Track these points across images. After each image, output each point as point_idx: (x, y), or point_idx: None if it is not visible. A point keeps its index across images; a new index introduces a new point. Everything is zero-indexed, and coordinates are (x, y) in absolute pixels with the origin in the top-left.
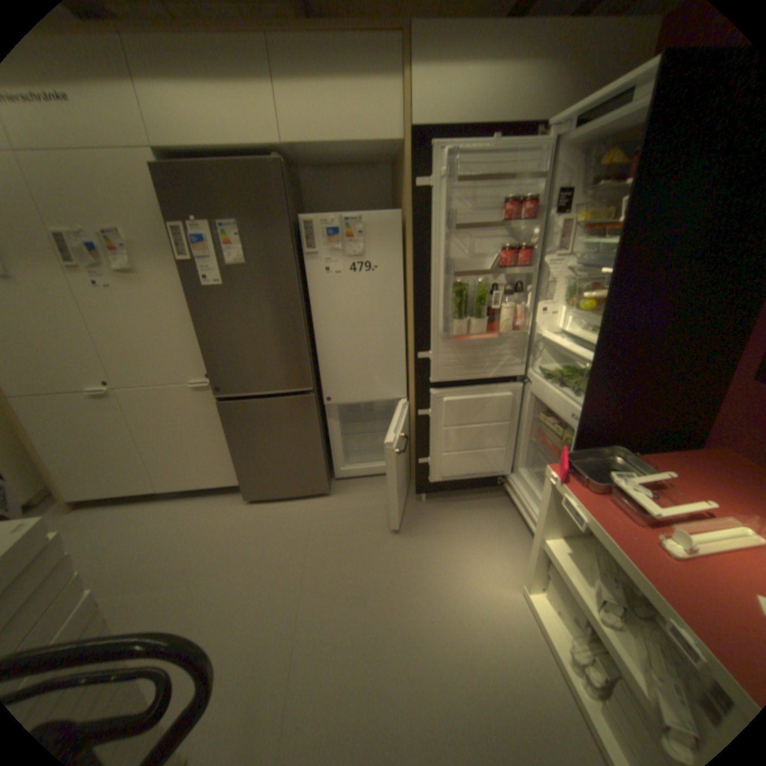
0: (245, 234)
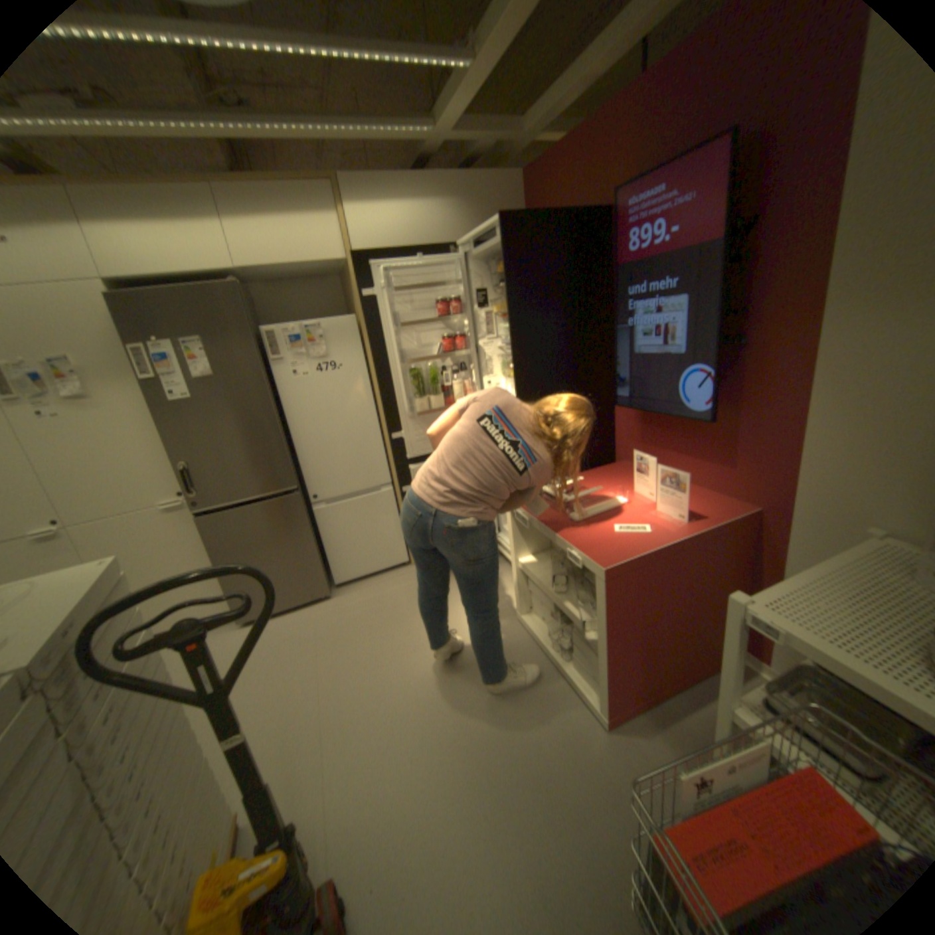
0: (210, 348)
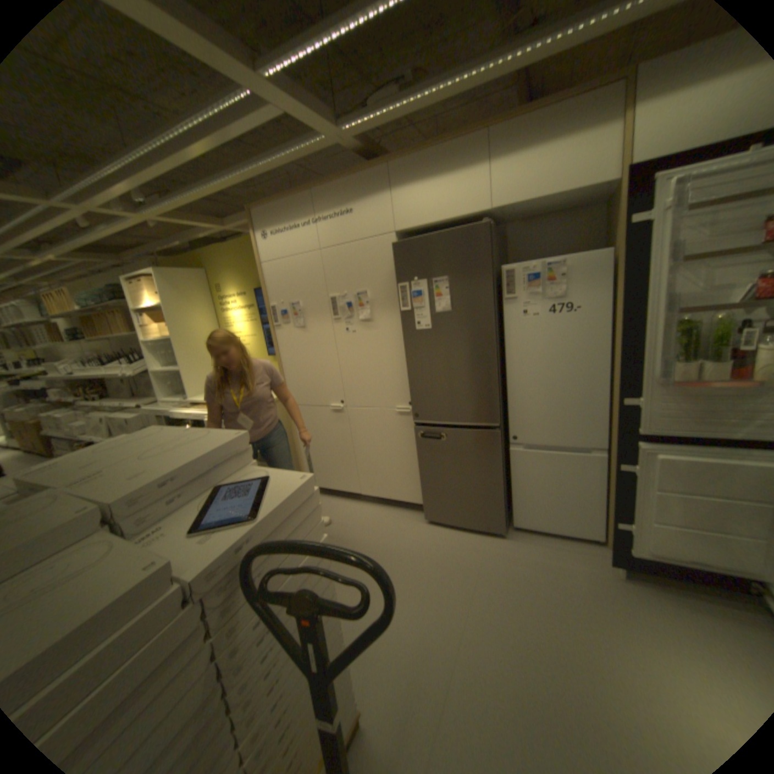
0: (453, 287)
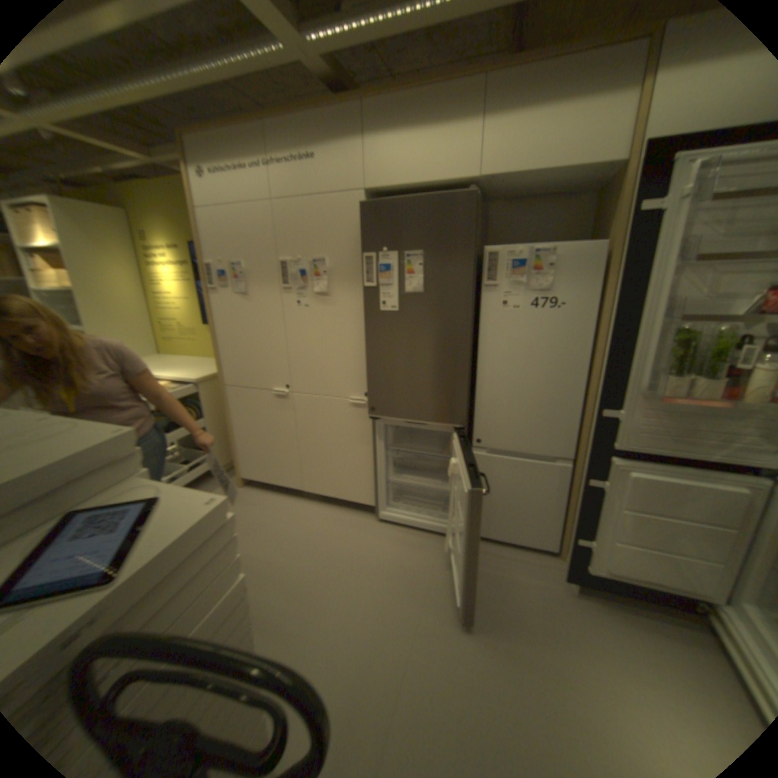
0: (429, 264)
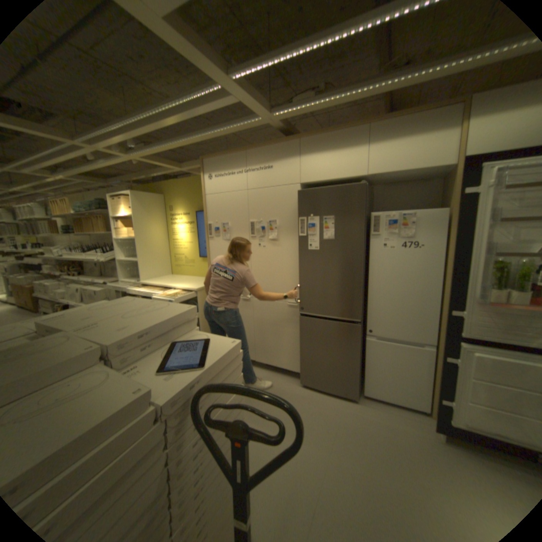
0: (337, 223)
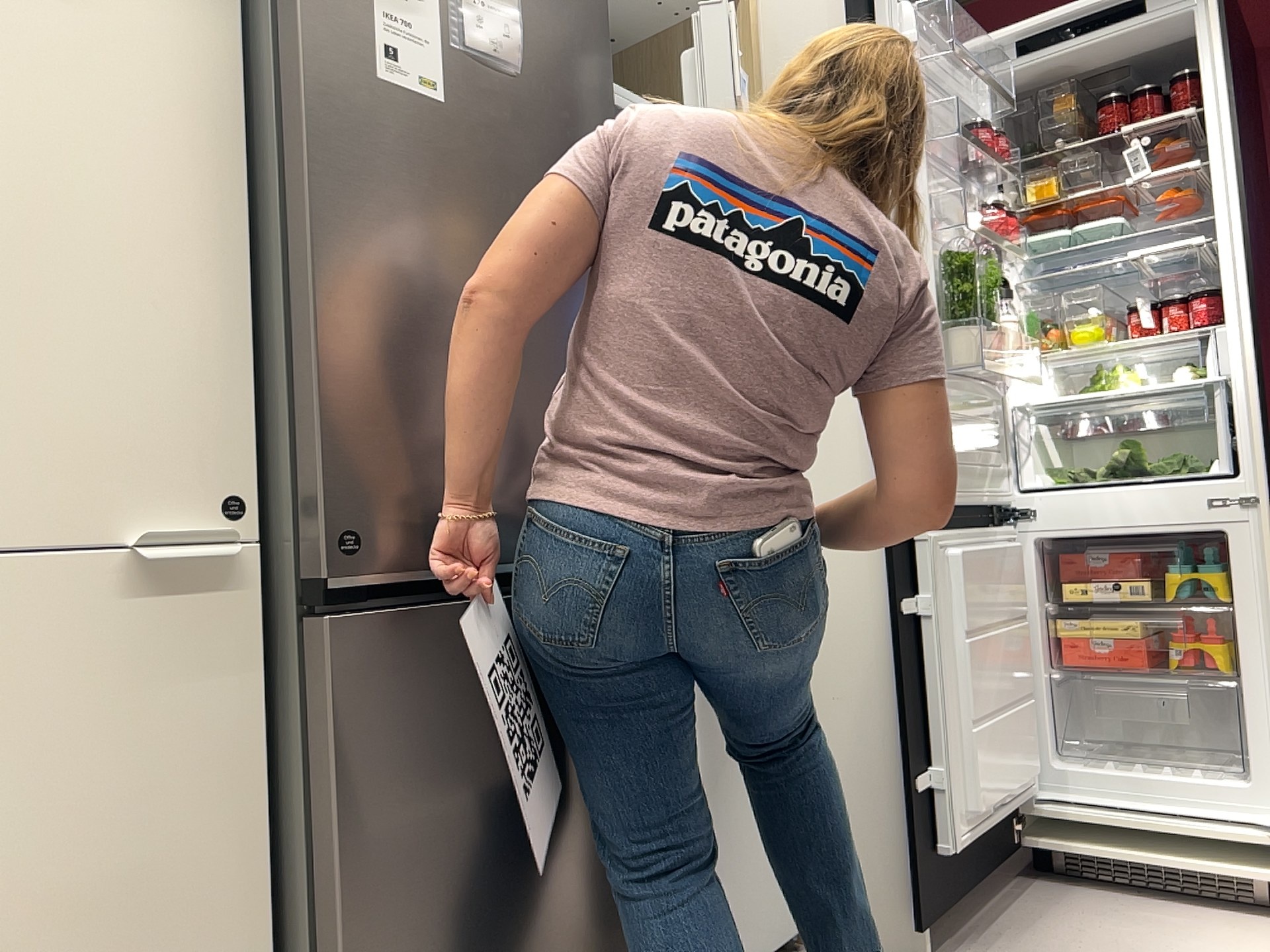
0: None
